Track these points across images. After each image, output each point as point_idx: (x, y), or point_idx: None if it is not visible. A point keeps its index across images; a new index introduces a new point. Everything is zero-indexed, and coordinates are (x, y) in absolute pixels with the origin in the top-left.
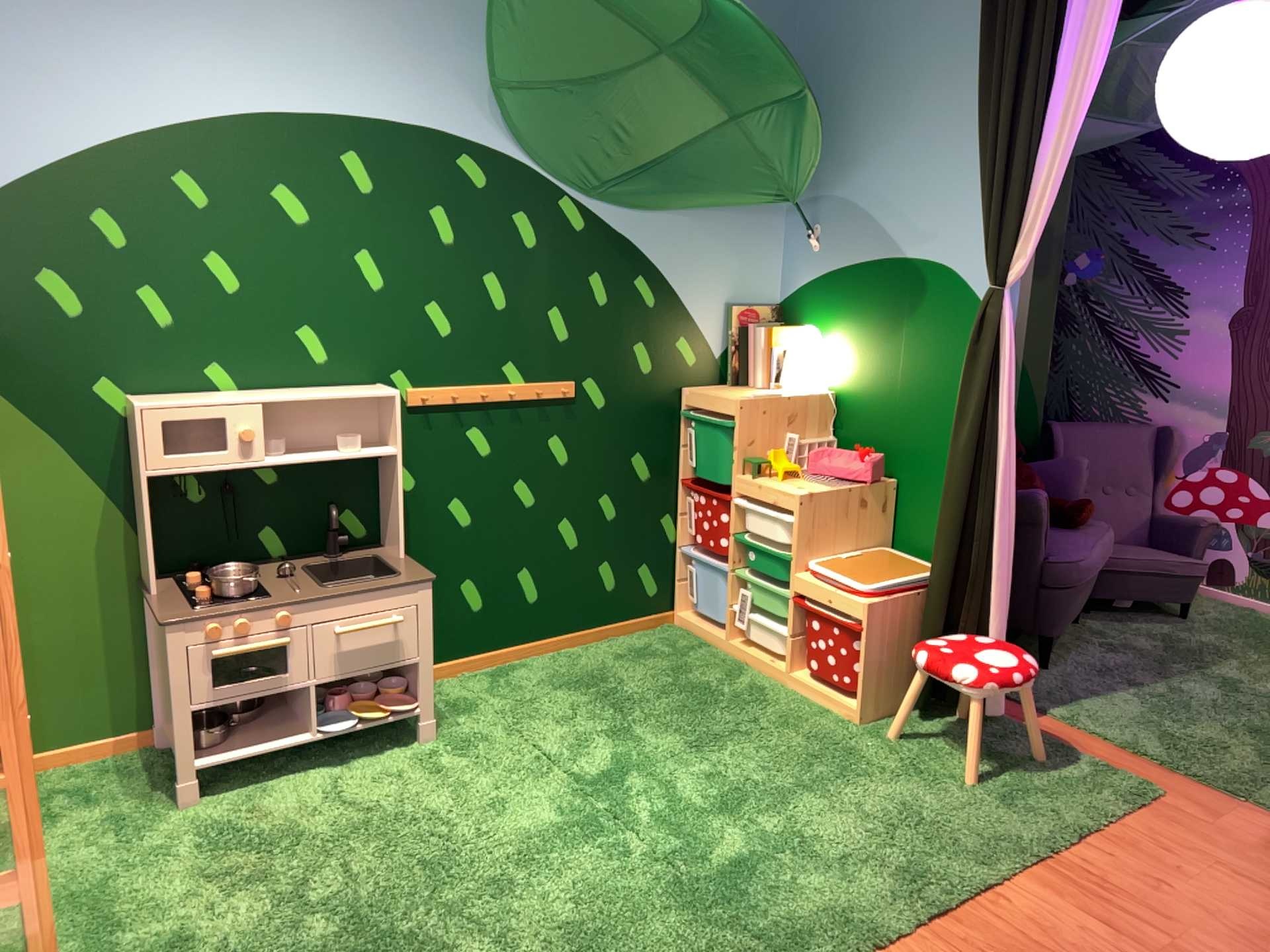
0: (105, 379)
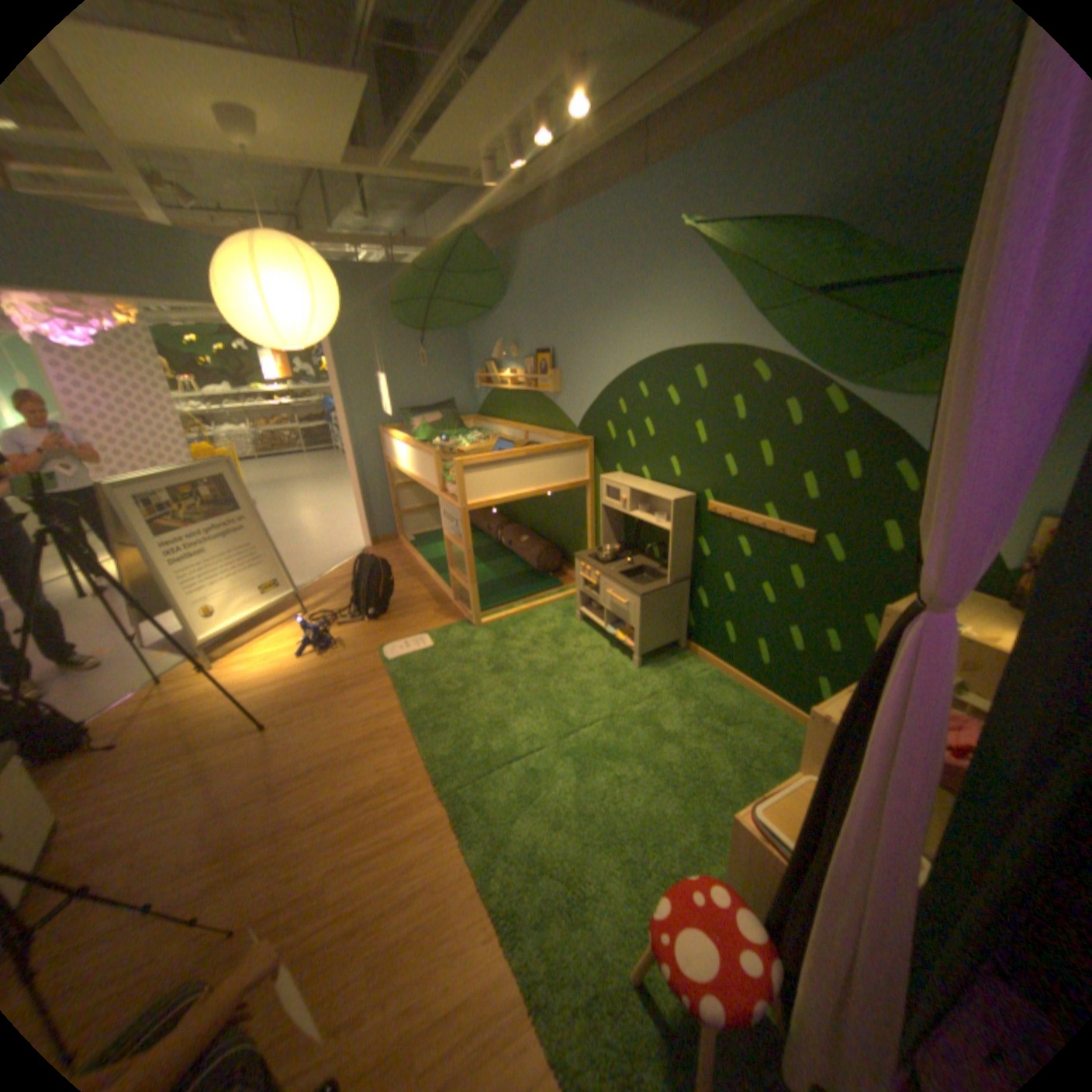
0: (616, 465)
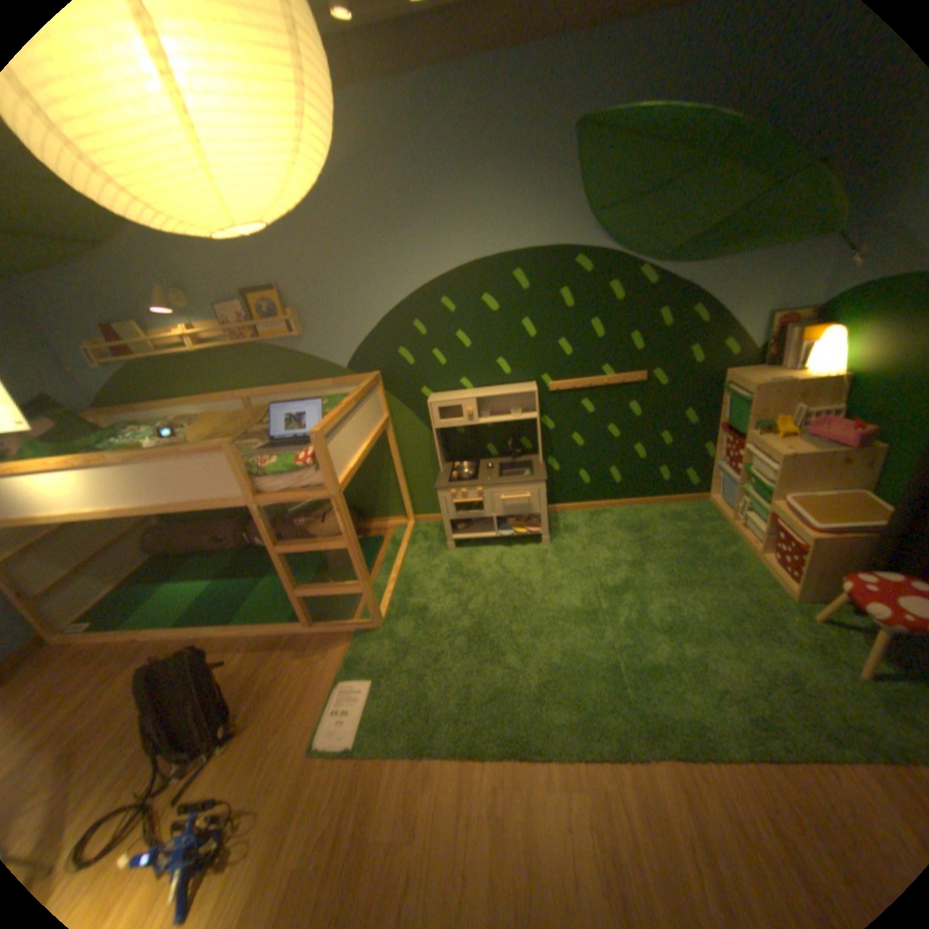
0: (423, 388)
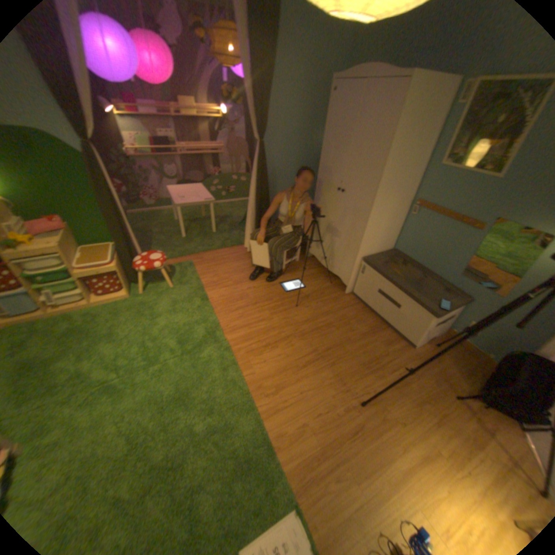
0: None
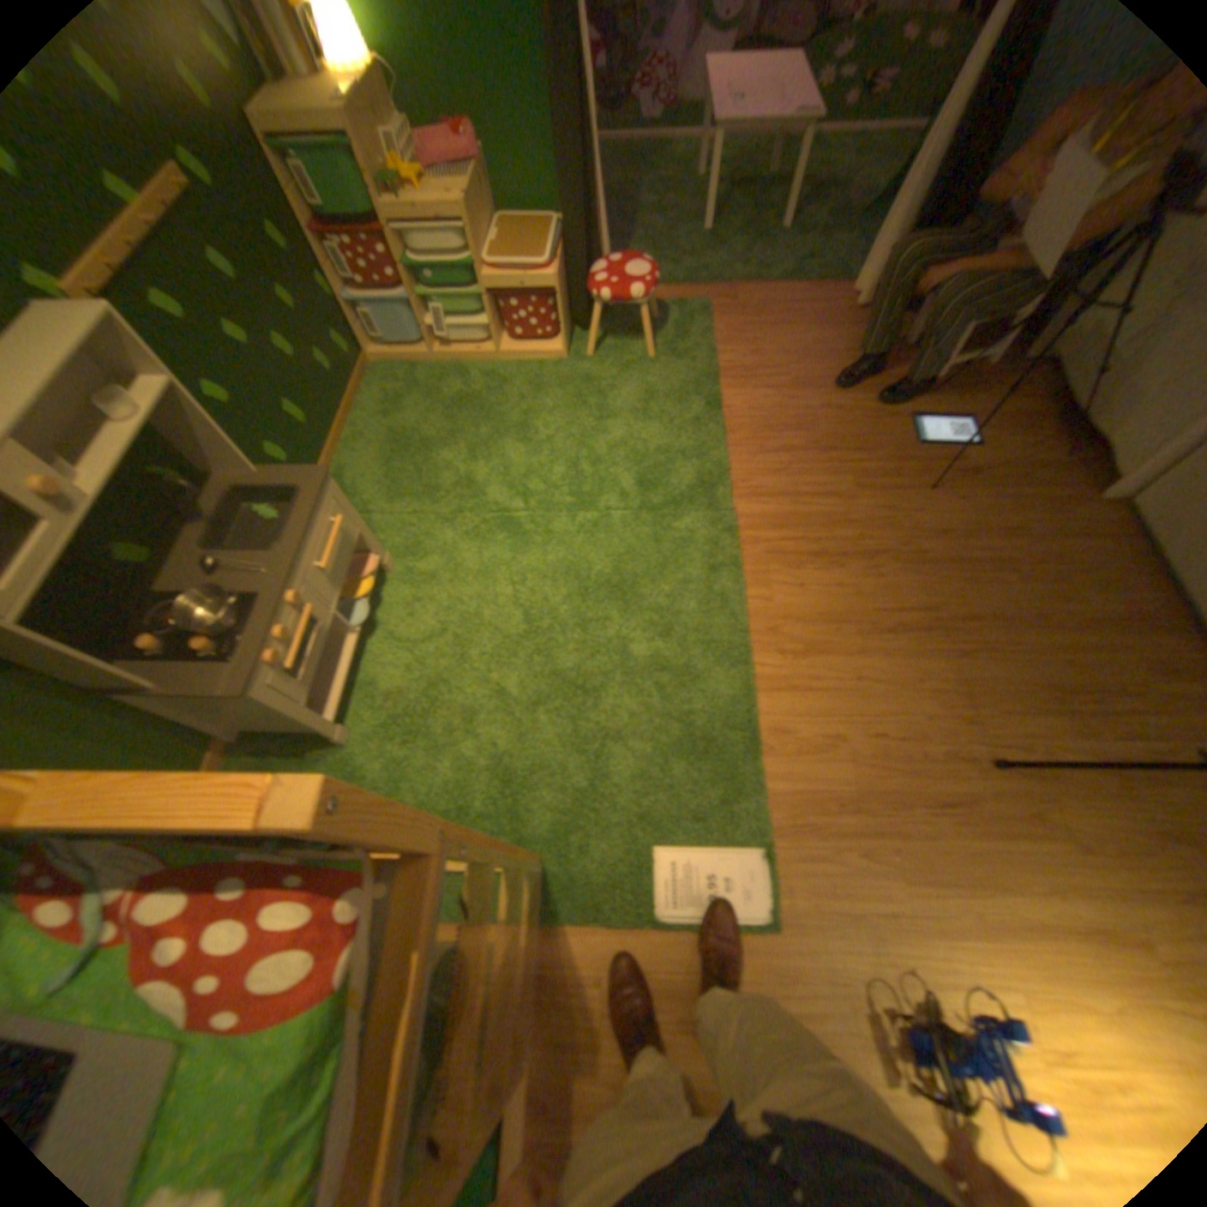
0: None
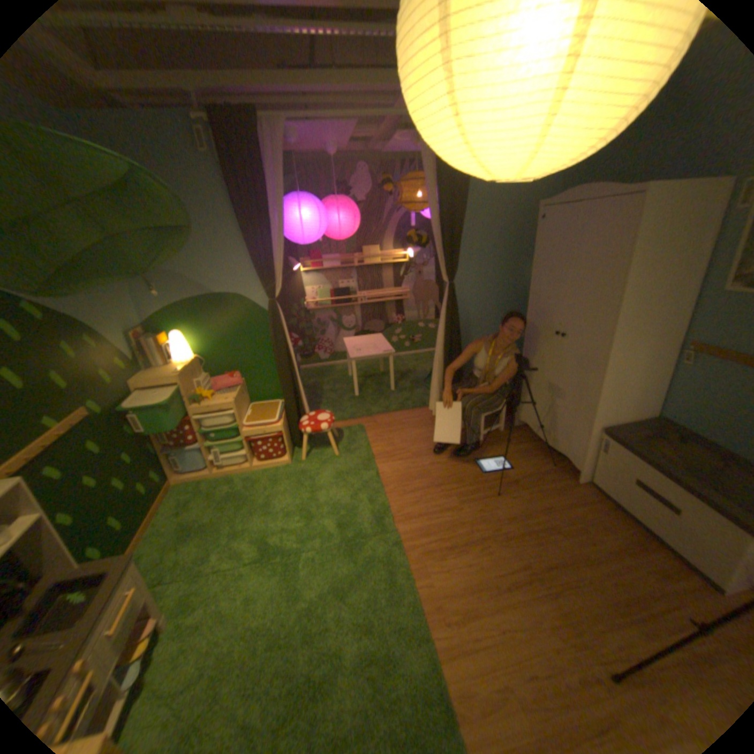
0: None
